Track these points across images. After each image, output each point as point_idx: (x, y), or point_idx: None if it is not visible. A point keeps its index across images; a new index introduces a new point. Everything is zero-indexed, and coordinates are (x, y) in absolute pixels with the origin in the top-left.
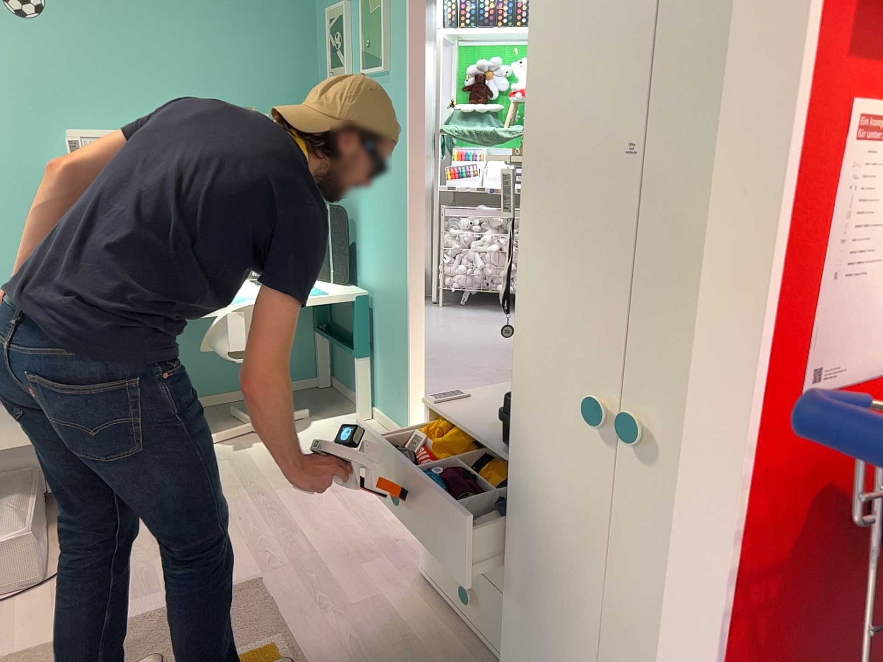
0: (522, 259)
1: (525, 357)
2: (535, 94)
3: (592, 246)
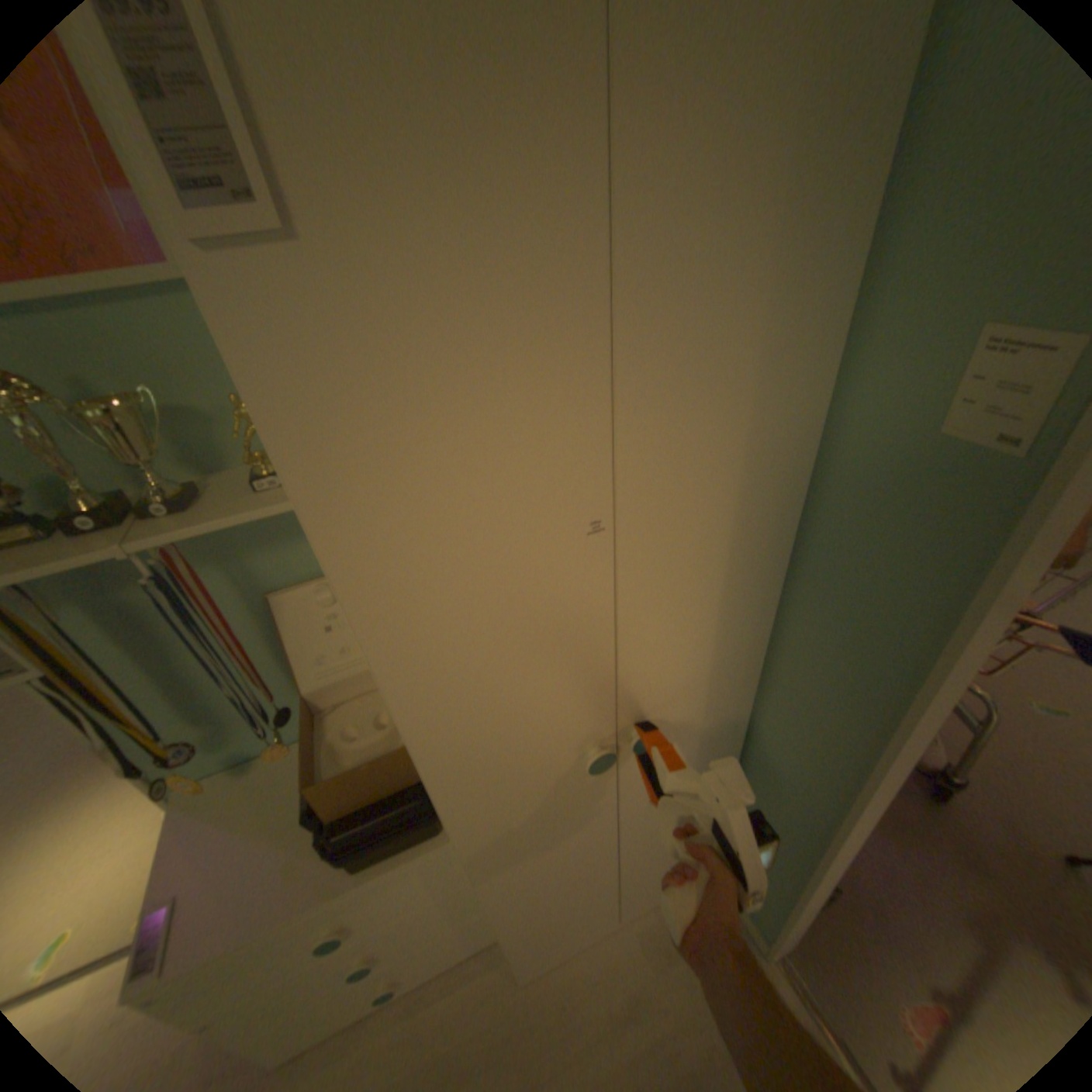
0: (414, 738)
1: (440, 804)
2: (310, 524)
3: (553, 653)
